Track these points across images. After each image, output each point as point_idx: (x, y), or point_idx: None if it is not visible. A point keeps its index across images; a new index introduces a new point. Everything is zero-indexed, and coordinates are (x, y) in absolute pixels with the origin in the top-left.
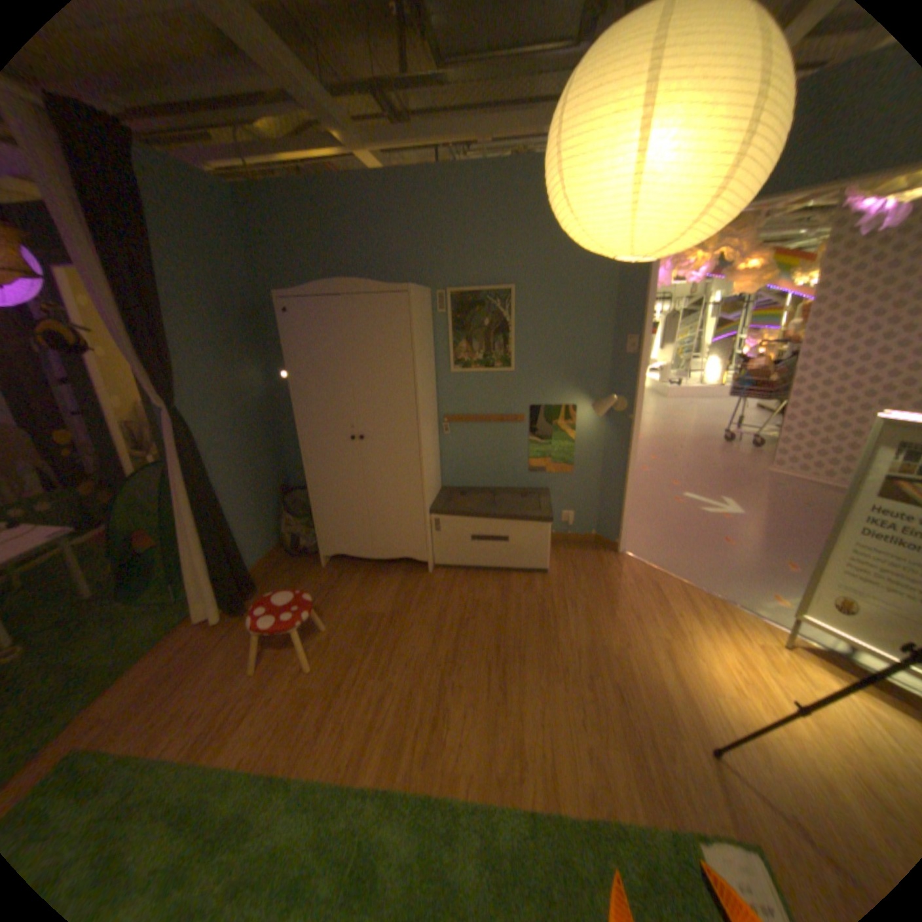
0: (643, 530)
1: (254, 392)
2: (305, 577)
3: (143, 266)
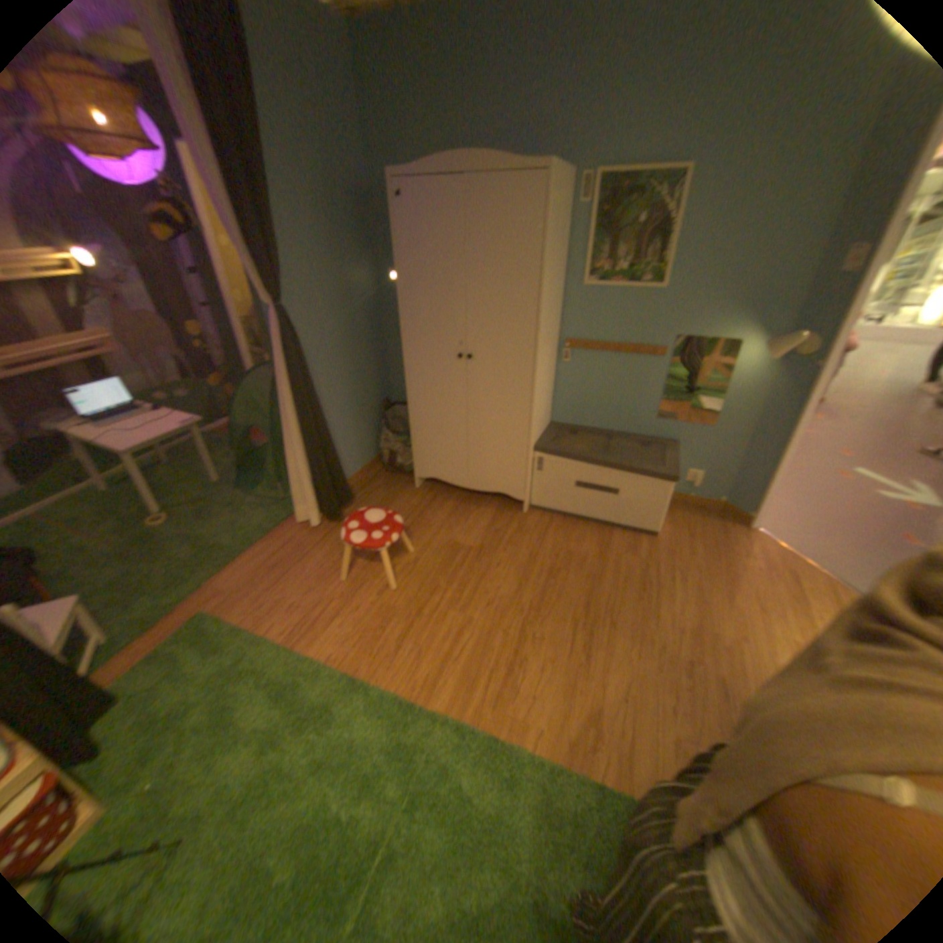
0: (790, 506)
1: (363, 293)
2: (400, 495)
3: (250, 132)
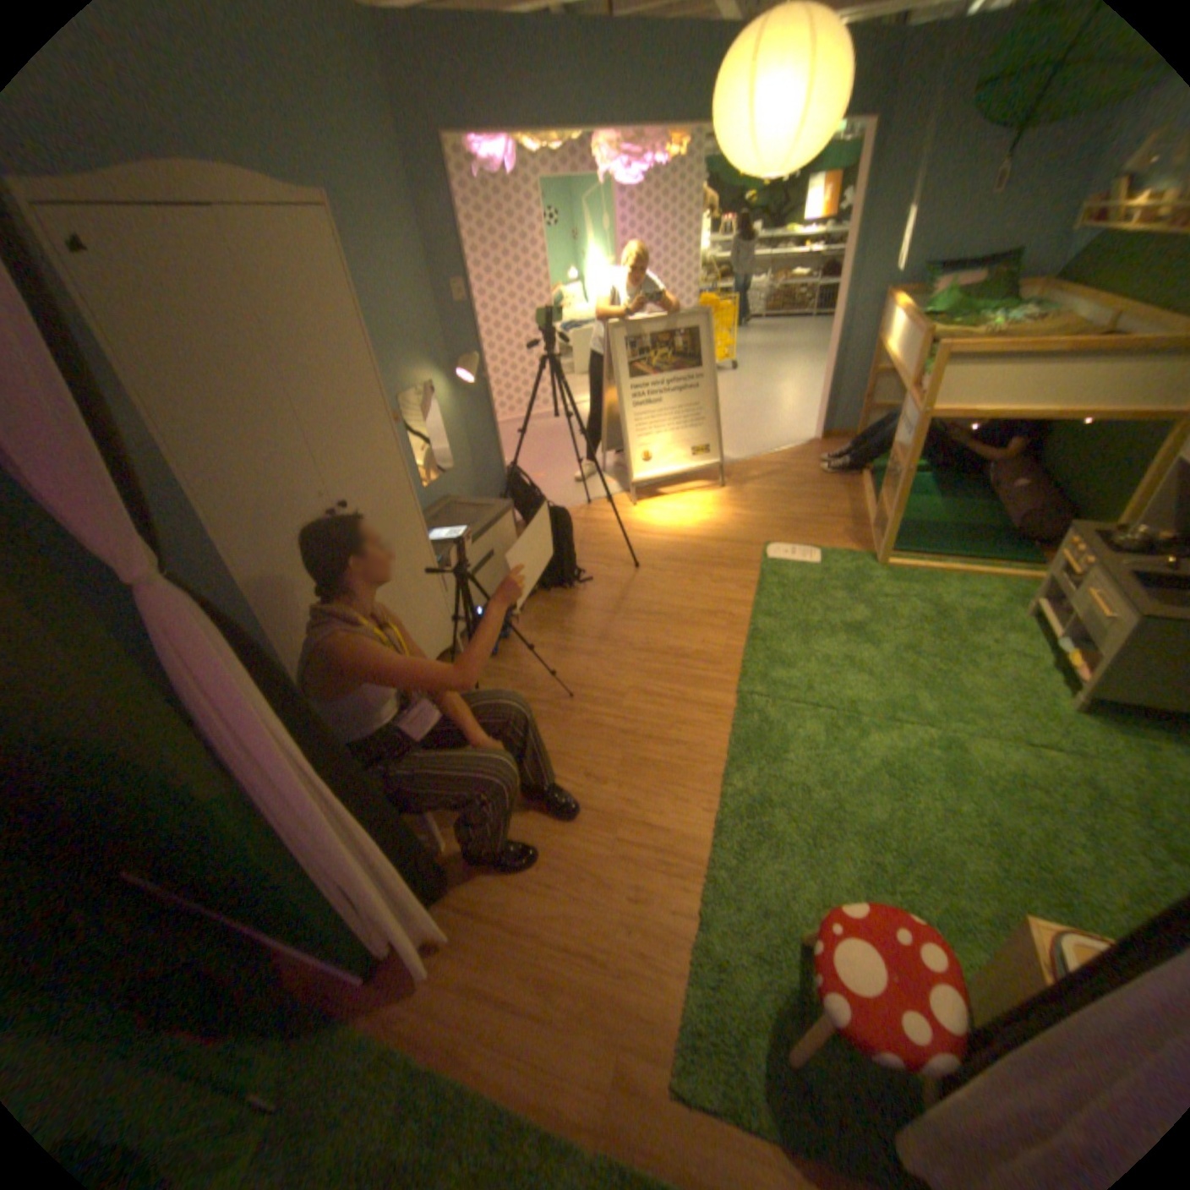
0: None
1: None
2: None
3: None
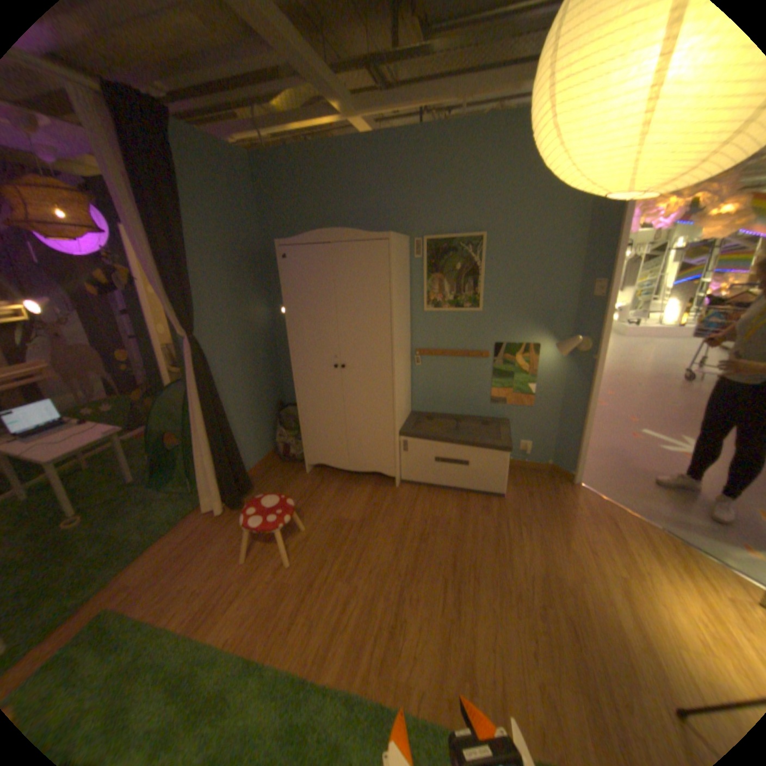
0: (600, 463)
1: (259, 324)
2: (292, 481)
3: (174, 221)
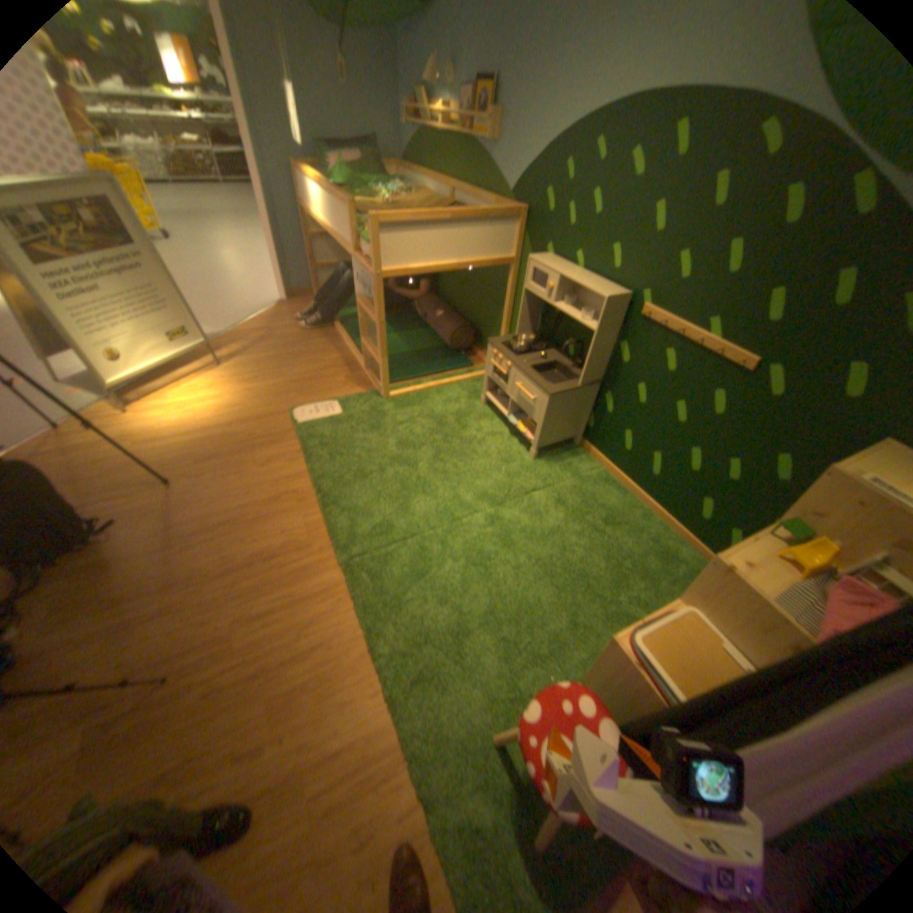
0: None
1: None
2: None
3: None
